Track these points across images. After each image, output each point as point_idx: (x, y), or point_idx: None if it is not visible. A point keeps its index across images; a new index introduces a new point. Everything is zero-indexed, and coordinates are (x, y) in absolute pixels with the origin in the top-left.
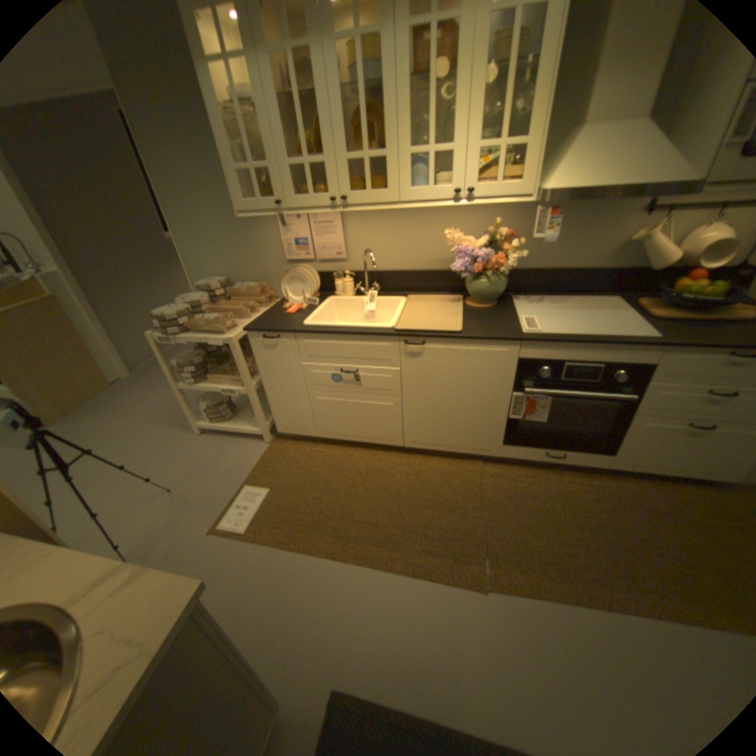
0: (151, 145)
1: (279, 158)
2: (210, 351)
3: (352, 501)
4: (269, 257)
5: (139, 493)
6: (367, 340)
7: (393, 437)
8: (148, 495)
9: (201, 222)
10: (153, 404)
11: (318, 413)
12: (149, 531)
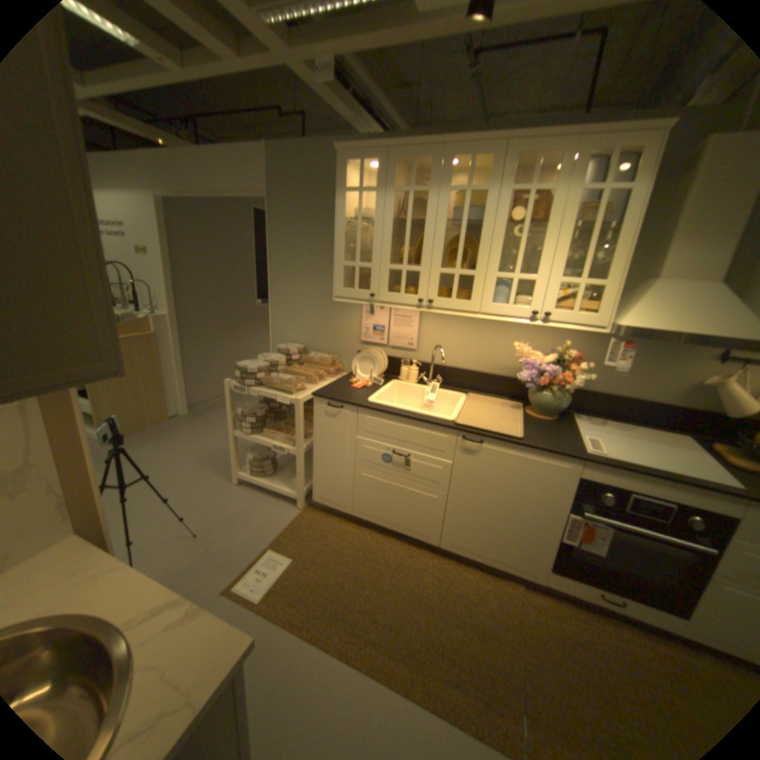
0: (278, 237)
1: (382, 262)
2: (272, 407)
3: (375, 597)
4: (346, 336)
5: (166, 532)
6: (426, 427)
7: (429, 534)
8: (174, 536)
9: (297, 298)
10: (201, 445)
11: (358, 489)
12: (165, 575)
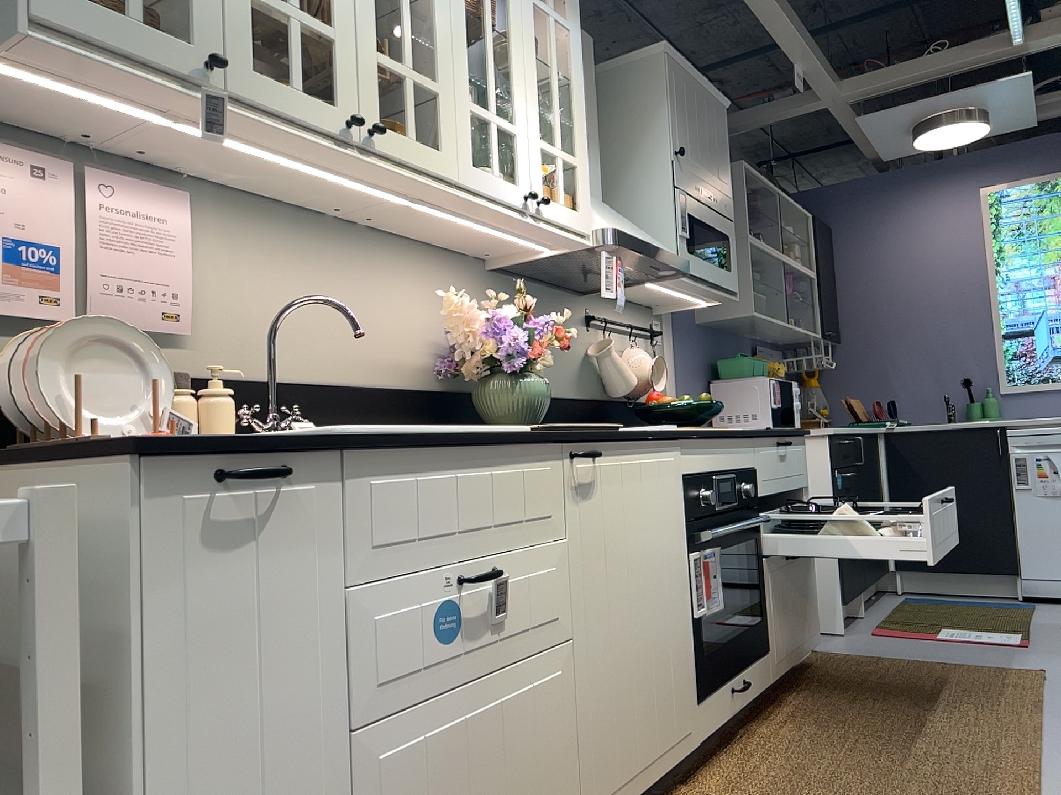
0: None
1: None
2: None
3: None
4: None
5: None
6: (511, 457)
7: None
8: None
9: None
10: None
11: None
12: None
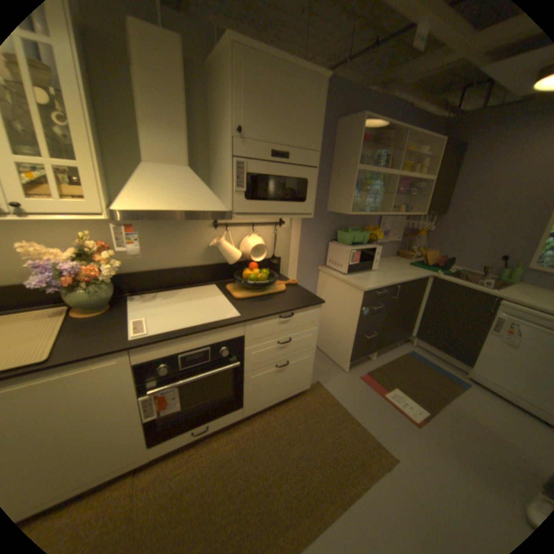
0: None
1: None
2: None
3: None
4: None
5: None
6: None
7: None
8: None
9: None
10: None
11: None
12: None
